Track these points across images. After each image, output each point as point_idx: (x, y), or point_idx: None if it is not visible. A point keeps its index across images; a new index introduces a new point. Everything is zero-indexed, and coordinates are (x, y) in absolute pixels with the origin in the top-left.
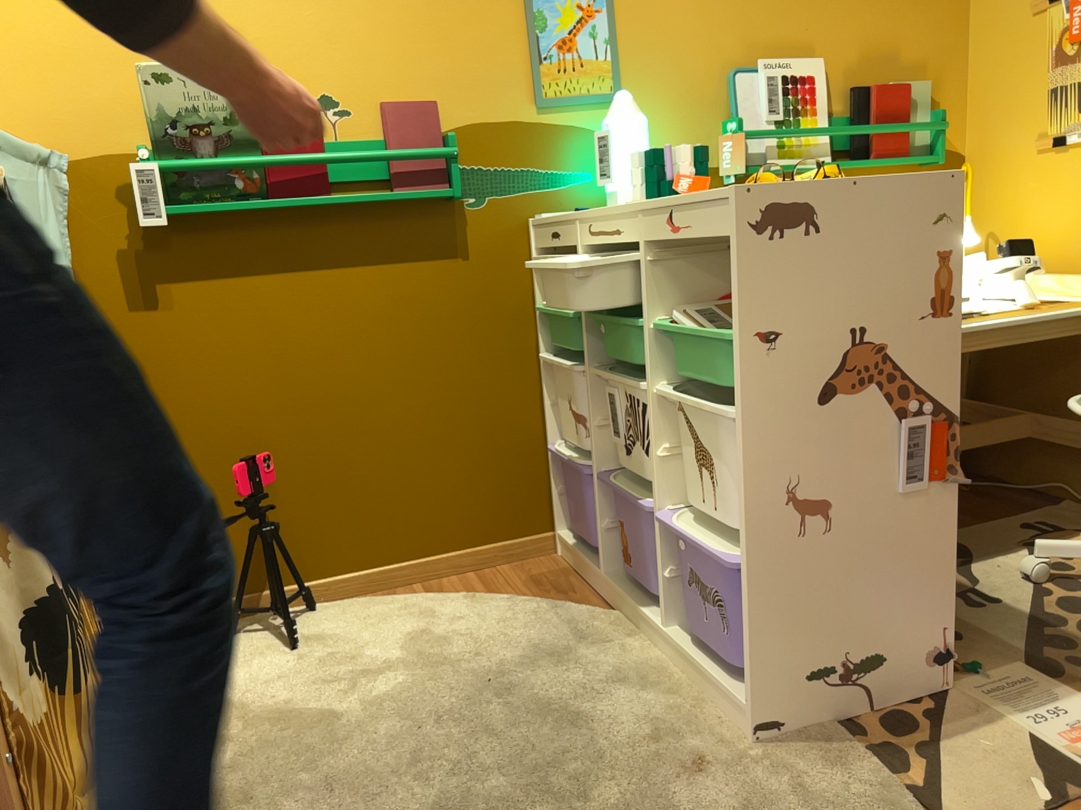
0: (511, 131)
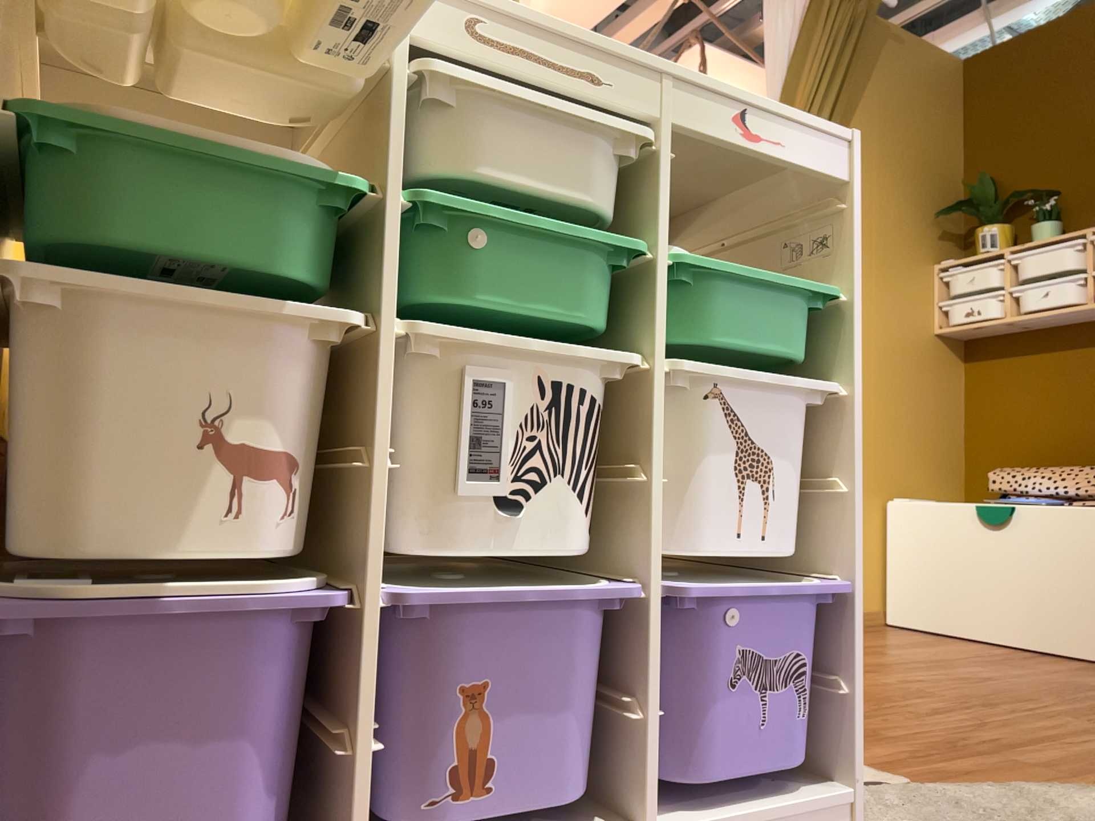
0: None
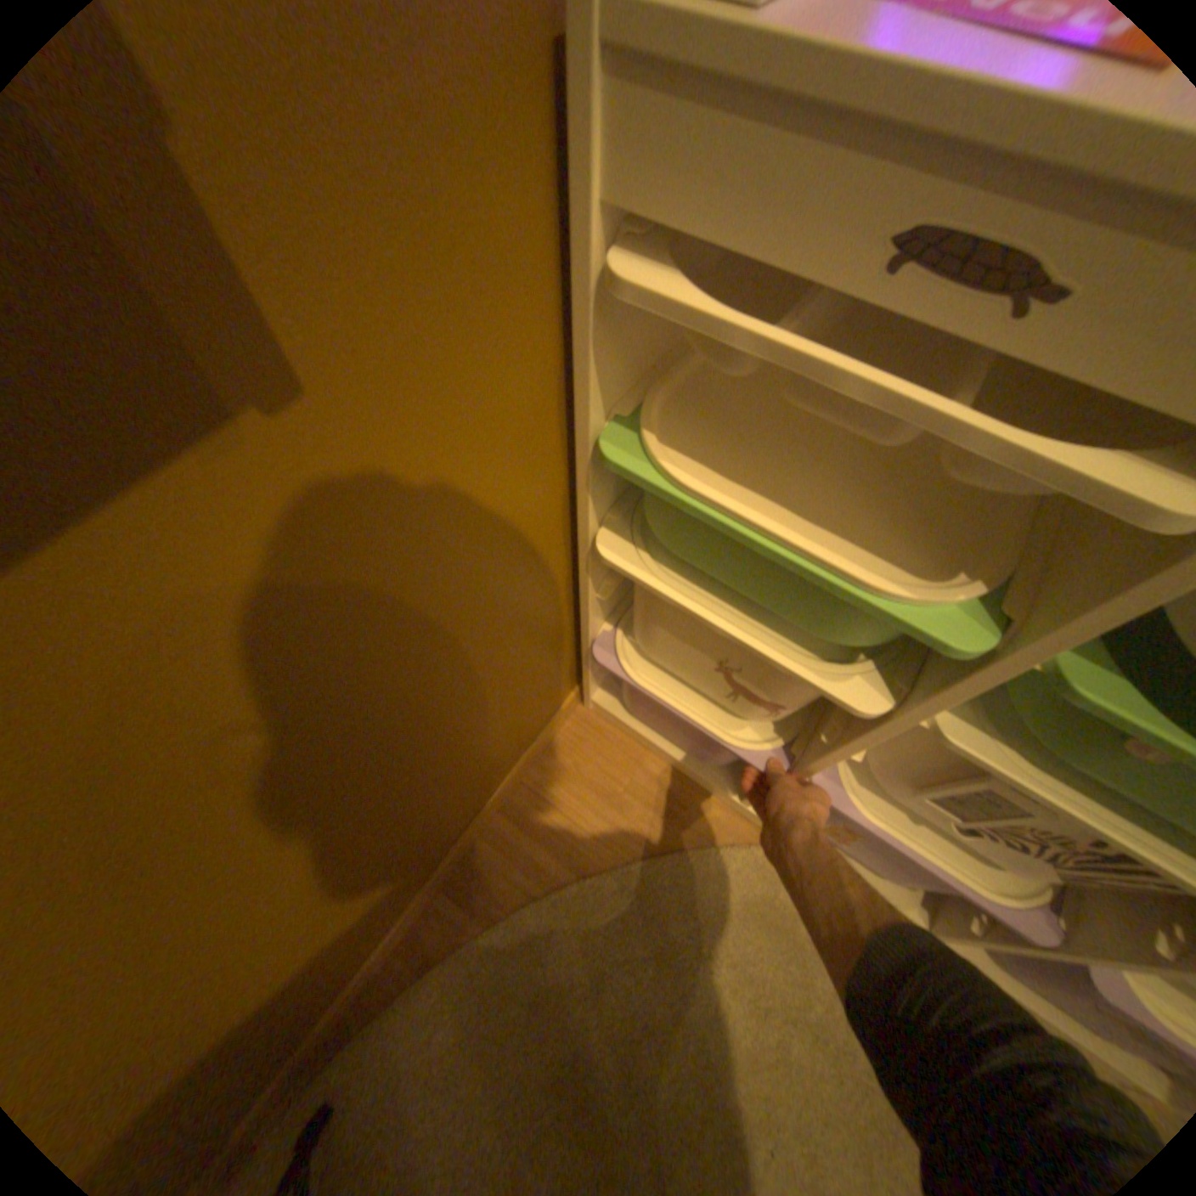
0: None
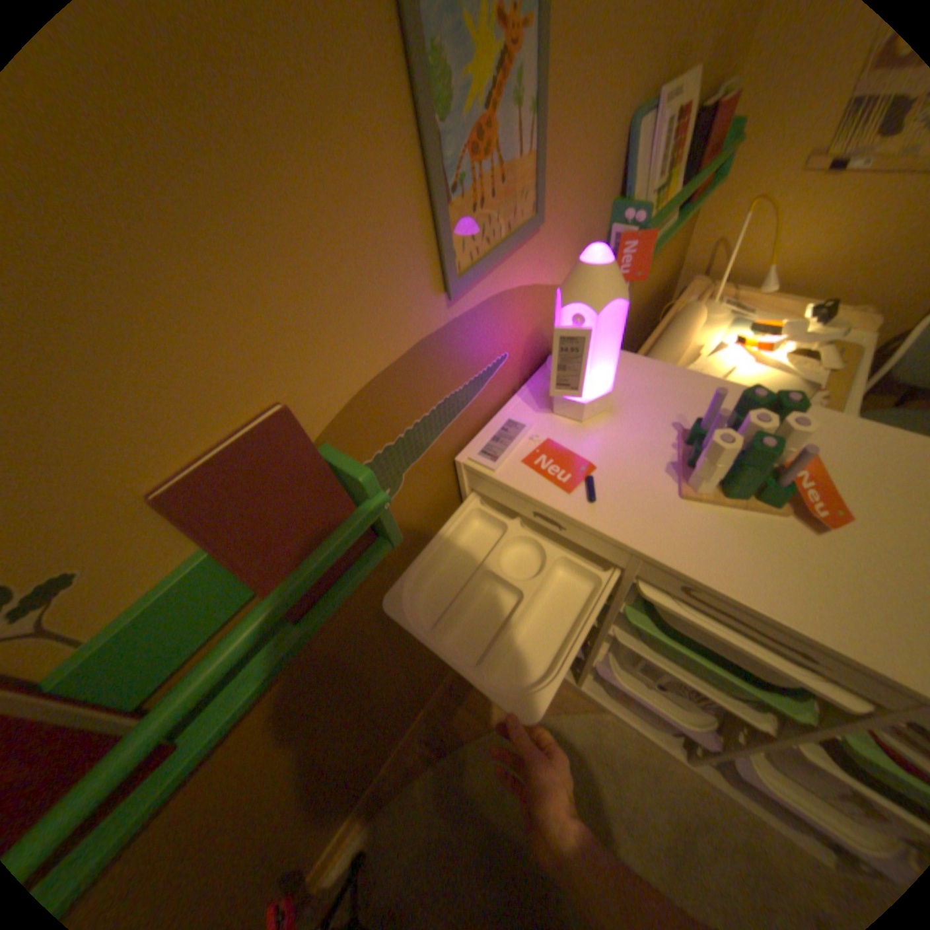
0: (420, 360)
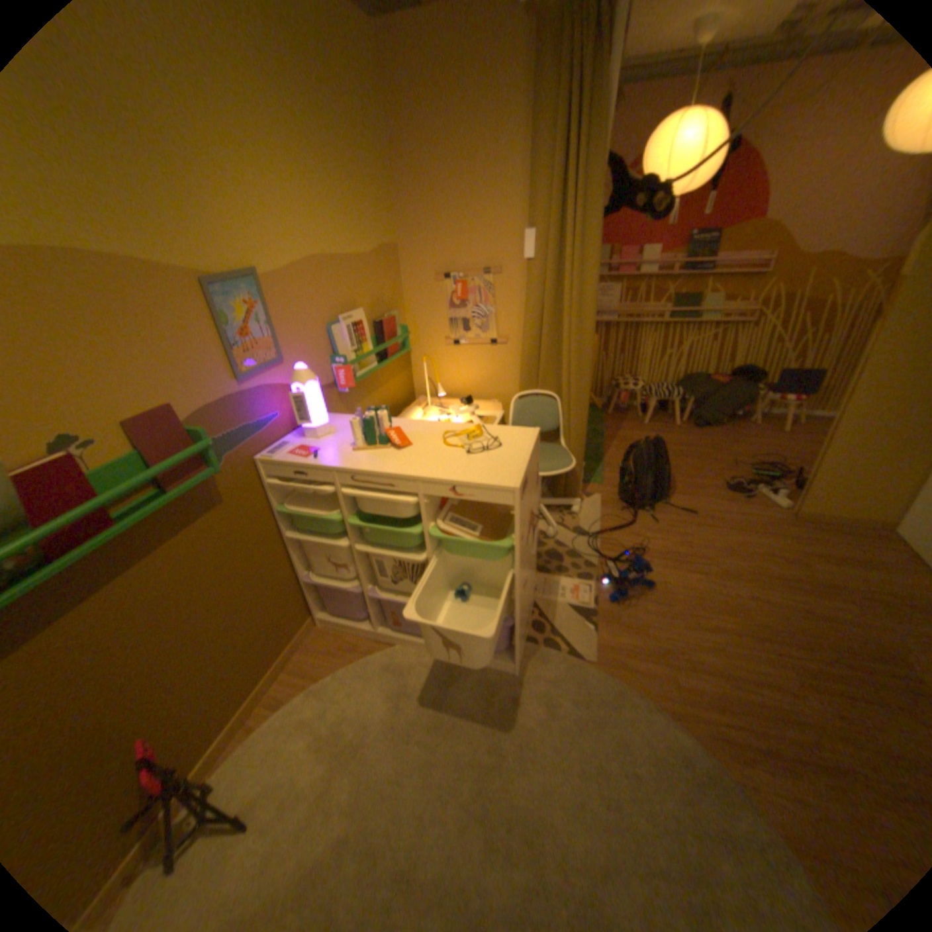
0: (226, 405)
